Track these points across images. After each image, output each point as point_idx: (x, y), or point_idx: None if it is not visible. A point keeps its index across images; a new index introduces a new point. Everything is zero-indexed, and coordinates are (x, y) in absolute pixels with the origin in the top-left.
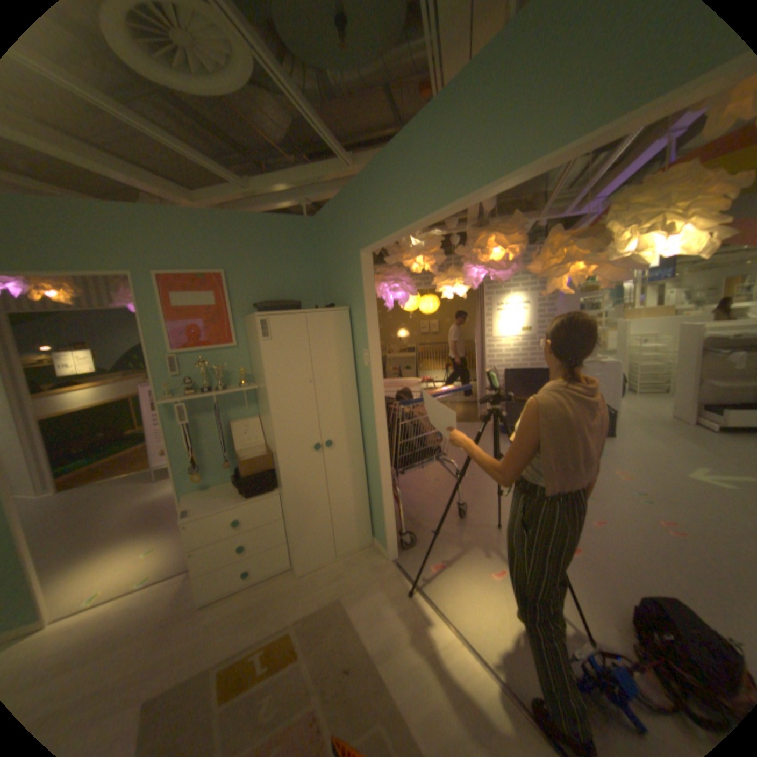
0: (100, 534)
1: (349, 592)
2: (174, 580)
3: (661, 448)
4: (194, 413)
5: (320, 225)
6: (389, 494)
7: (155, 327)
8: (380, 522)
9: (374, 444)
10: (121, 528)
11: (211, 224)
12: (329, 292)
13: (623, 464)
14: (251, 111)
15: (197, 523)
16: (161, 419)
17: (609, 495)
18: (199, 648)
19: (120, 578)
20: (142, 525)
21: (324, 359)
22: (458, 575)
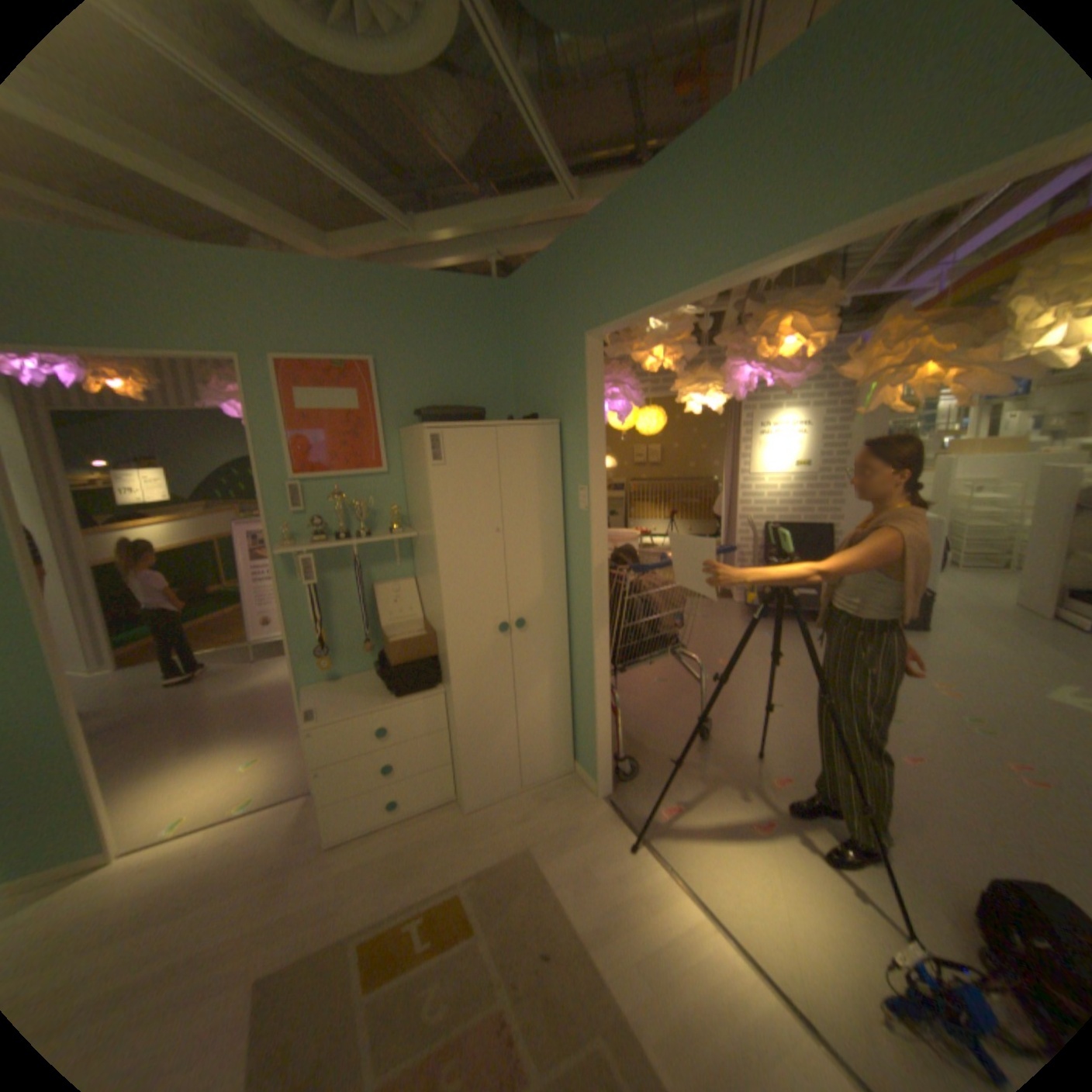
0: (181, 732)
1: (543, 840)
2: (289, 806)
3: (1002, 652)
4: (323, 568)
5: (518, 292)
6: (606, 701)
7: (272, 439)
8: (589, 740)
9: (588, 627)
10: (210, 726)
11: (358, 285)
12: (526, 396)
13: (944, 673)
14: (423, 109)
15: (328, 729)
16: (276, 575)
17: (925, 719)
18: (330, 908)
19: (212, 798)
20: (239, 723)
21: (520, 498)
22: (703, 825)
